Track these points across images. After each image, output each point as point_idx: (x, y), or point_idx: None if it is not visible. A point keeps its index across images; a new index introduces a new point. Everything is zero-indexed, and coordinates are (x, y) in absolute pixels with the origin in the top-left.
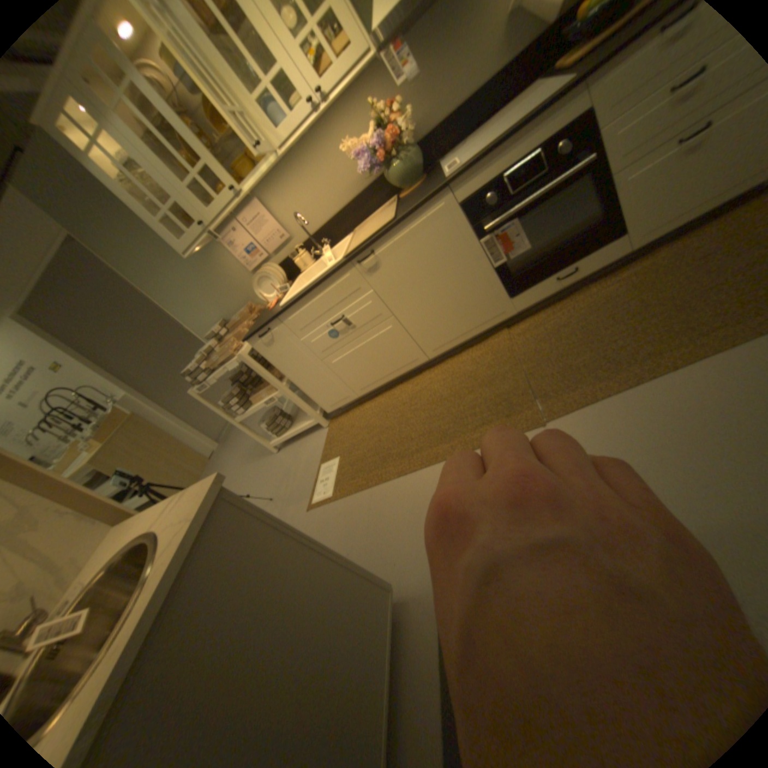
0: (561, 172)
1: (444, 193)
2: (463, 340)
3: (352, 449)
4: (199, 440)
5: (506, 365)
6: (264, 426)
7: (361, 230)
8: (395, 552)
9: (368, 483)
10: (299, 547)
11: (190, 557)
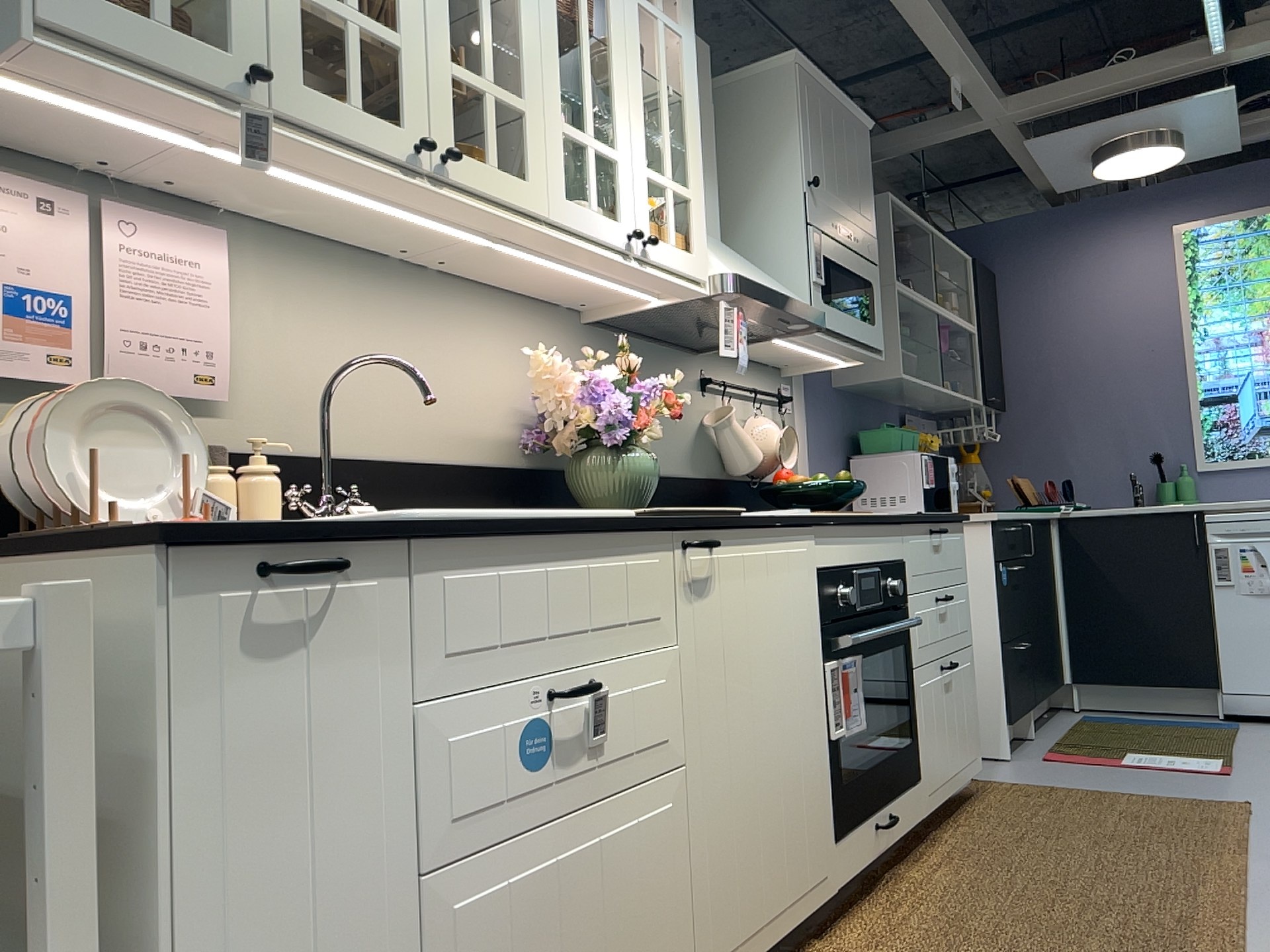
0: (887, 622)
1: (811, 535)
2: None
3: None
4: None
5: None
6: None
7: None
8: None
9: None
10: None
11: None
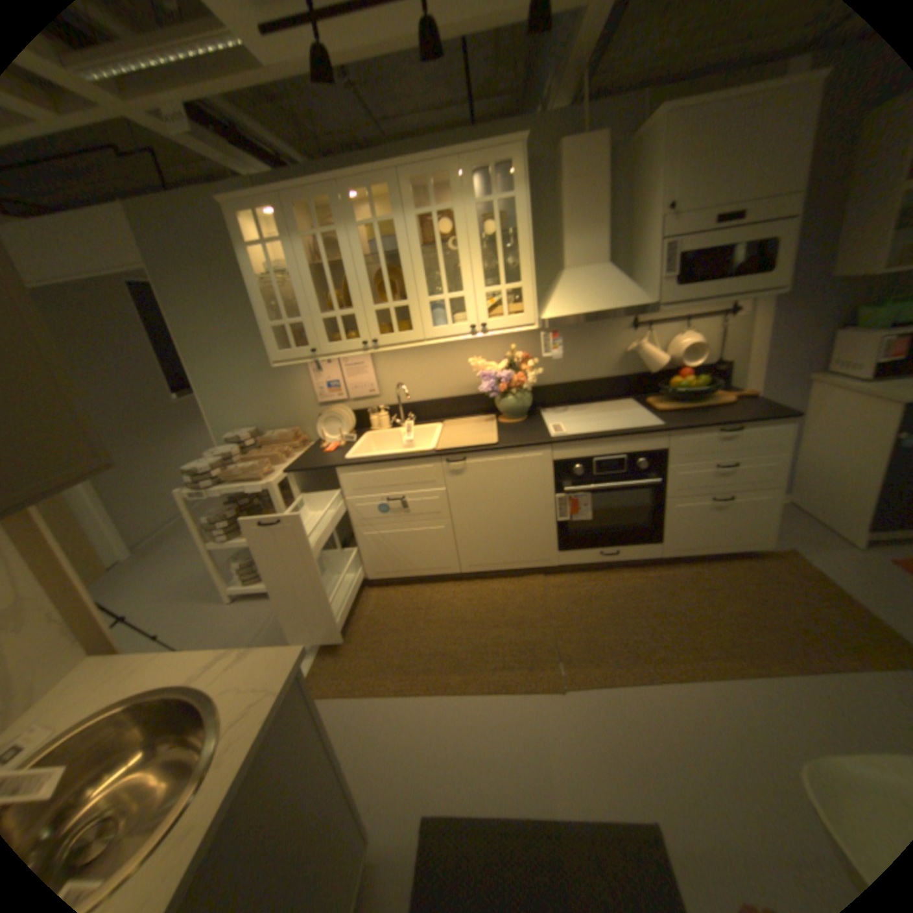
0: (634, 479)
1: (546, 449)
2: (502, 570)
3: (342, 640)
4: (110, 540)
5: (537, 614)
6: (236, 567)
7: (453, 429)
8: (373, 796)
9: (354, 692)
10: (324, 760)
11: (263, 742)
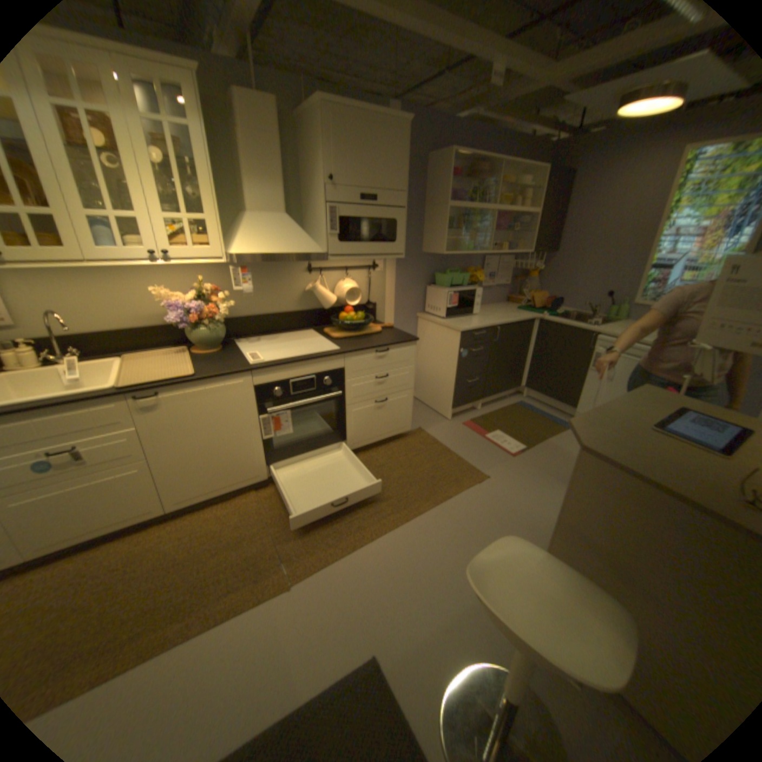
0: (322, 394)
1: (246, 376)
2: (211, 498)
3: None
4: None
5: (253, 529)
6: None
7: (136, 363)
8: None
9: None
10: None
11: None
